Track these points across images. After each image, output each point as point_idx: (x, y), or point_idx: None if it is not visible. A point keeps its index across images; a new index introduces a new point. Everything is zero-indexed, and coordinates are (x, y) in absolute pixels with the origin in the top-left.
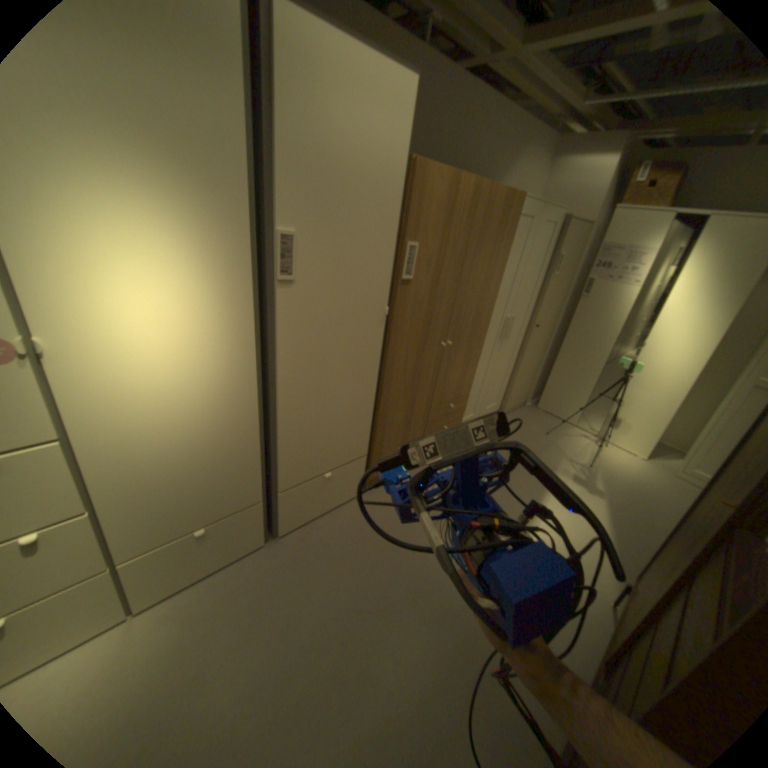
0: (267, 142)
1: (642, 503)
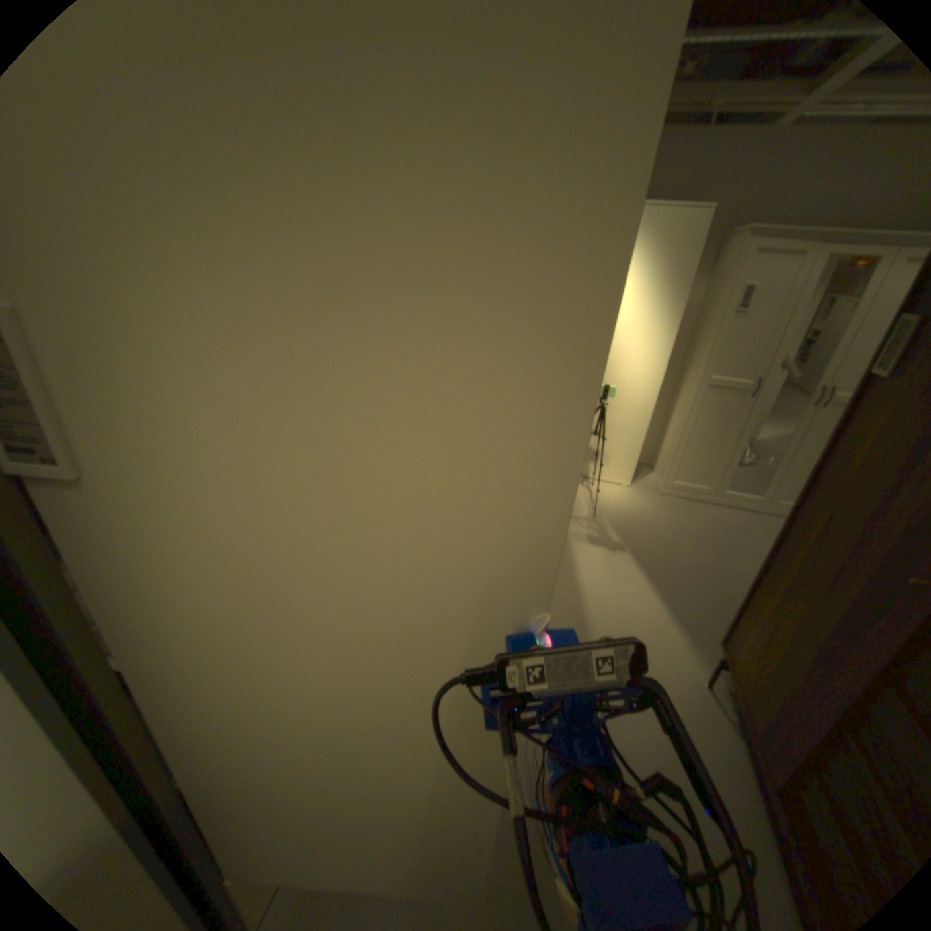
0: None
1: (653, 538)
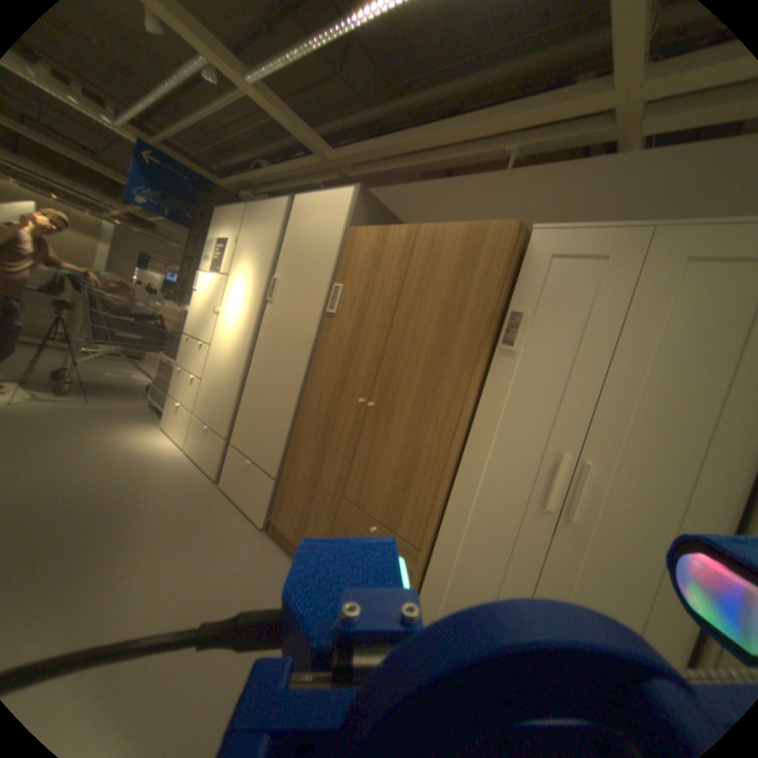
0: (283, 244)
1: None
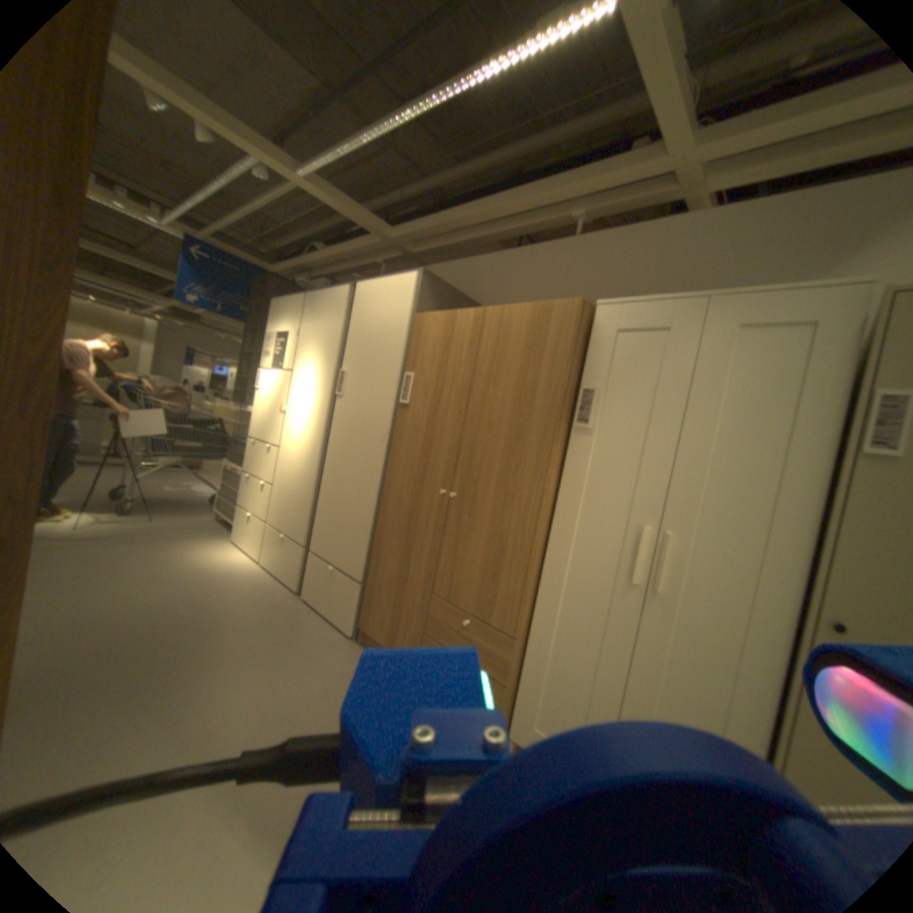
0: (348, 335)
1: None
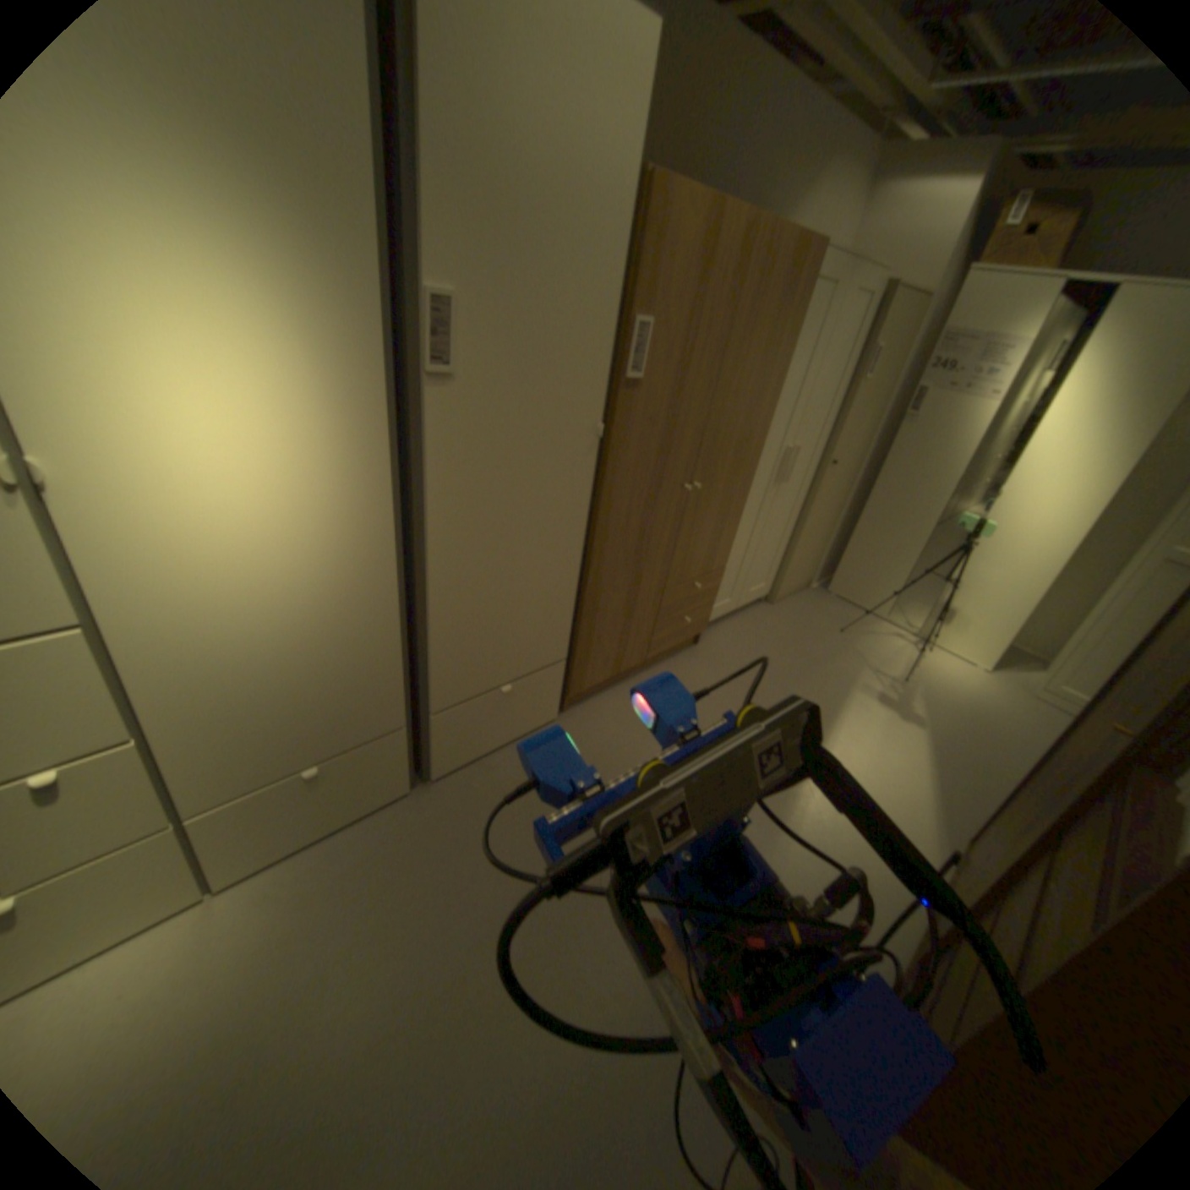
0: (410, 132)
1: (982, 736)
